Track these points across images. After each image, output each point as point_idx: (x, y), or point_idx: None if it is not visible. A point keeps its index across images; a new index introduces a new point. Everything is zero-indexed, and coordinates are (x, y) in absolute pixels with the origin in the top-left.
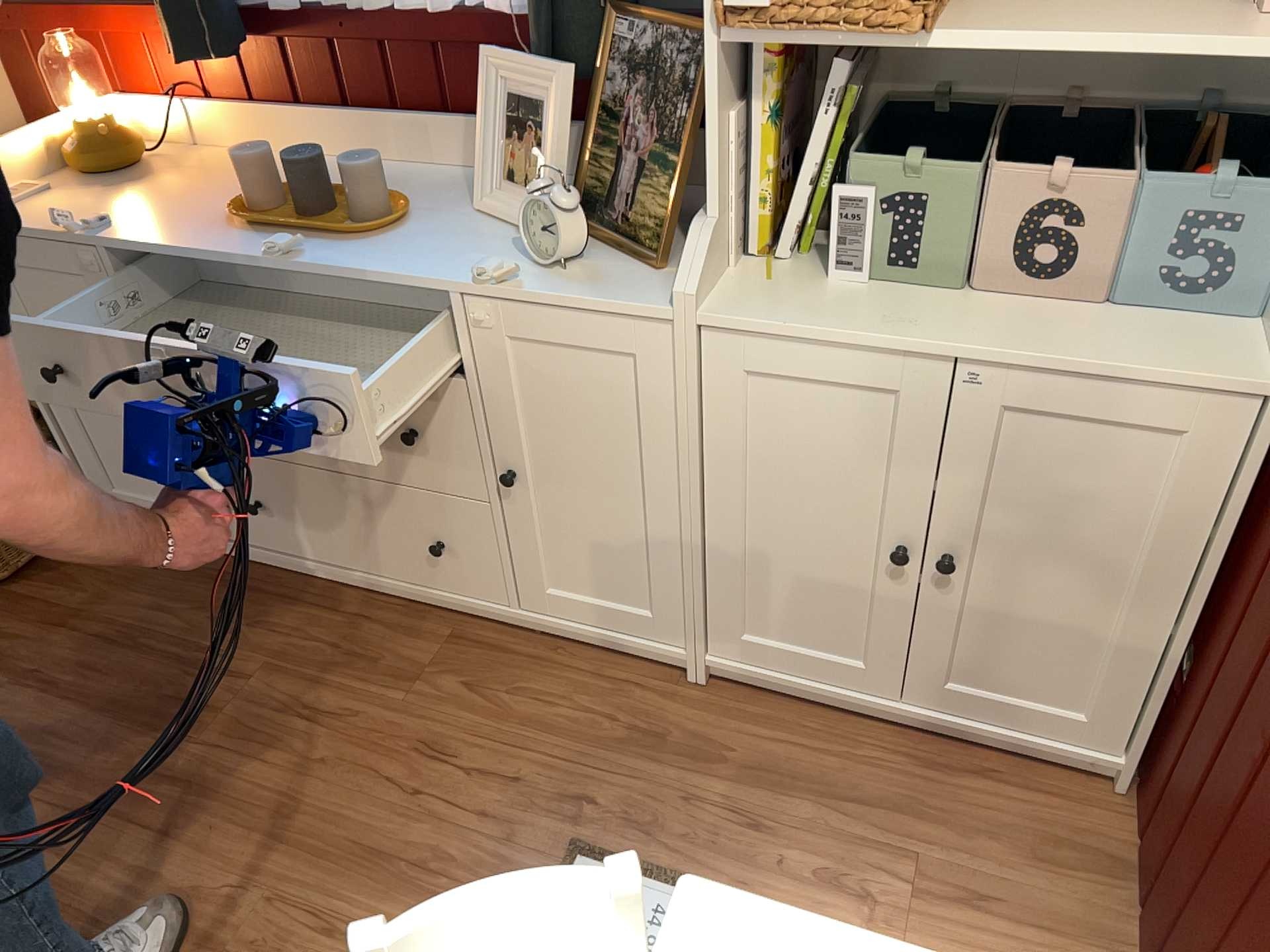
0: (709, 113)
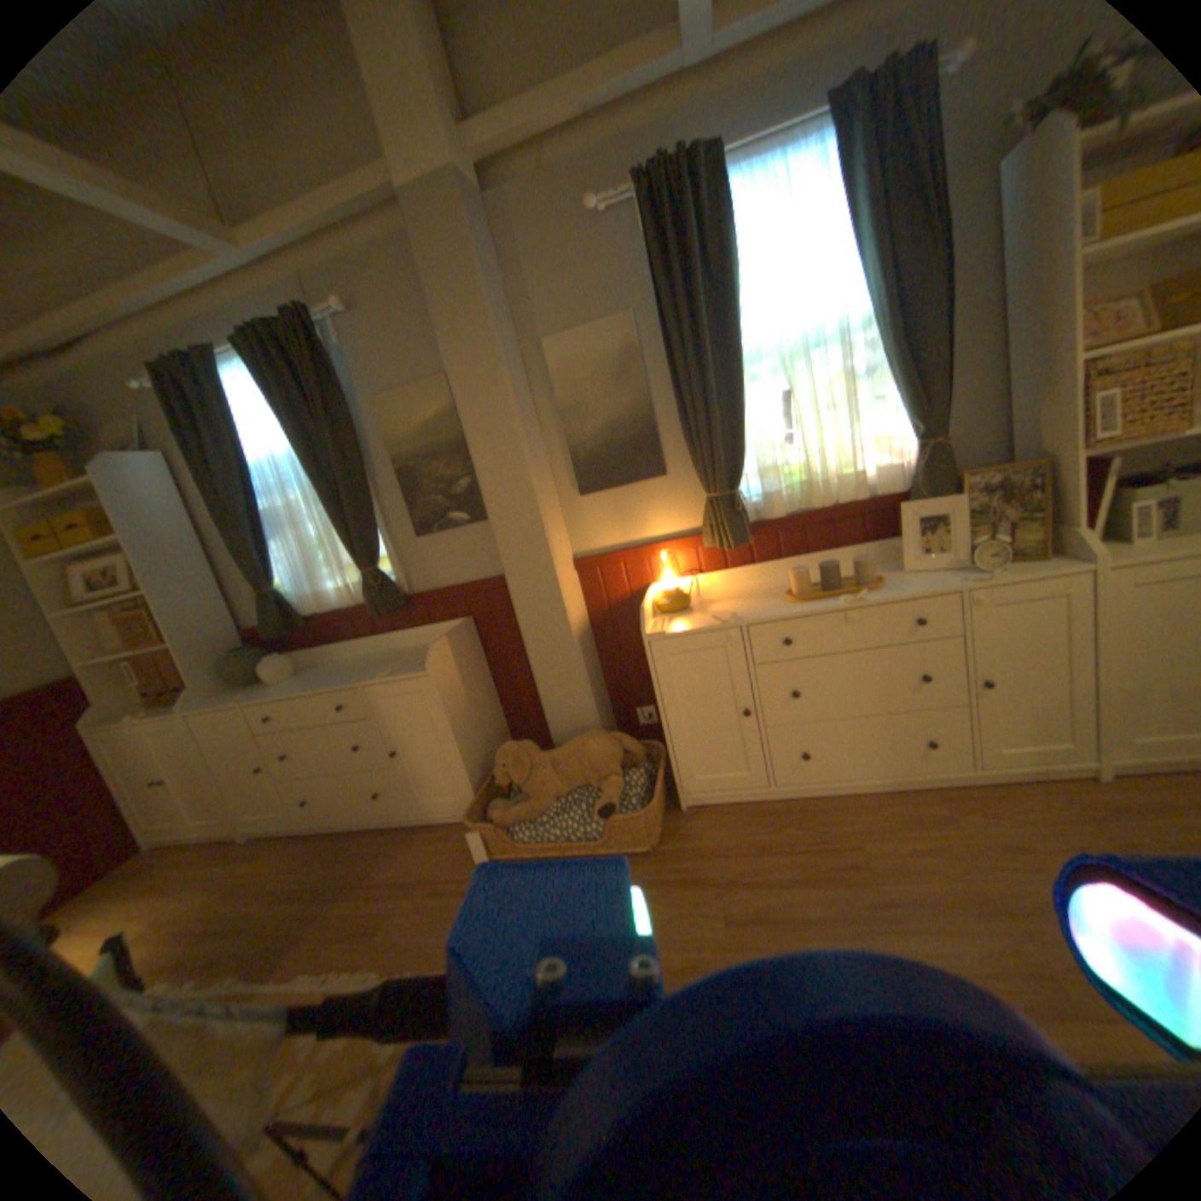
0: (1076, 480)
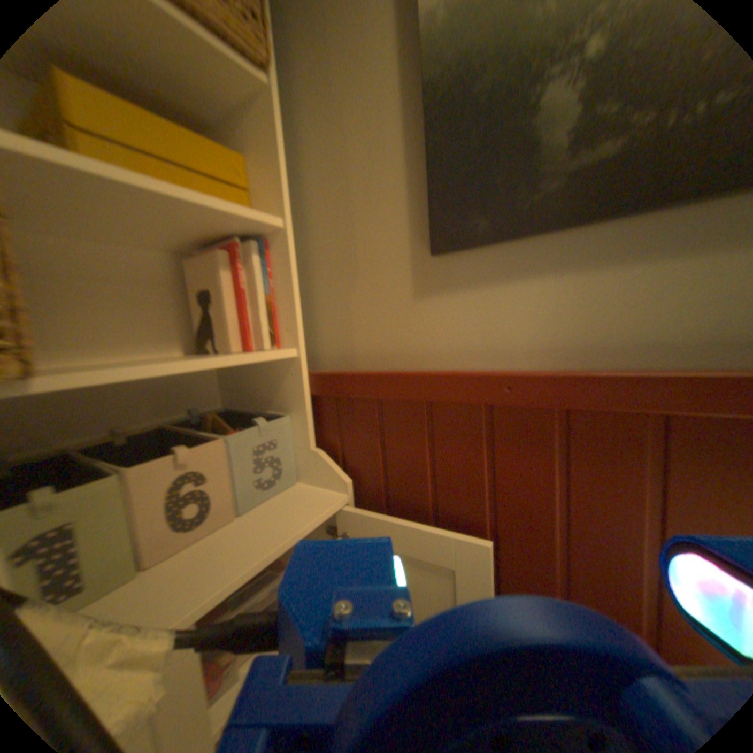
0: None
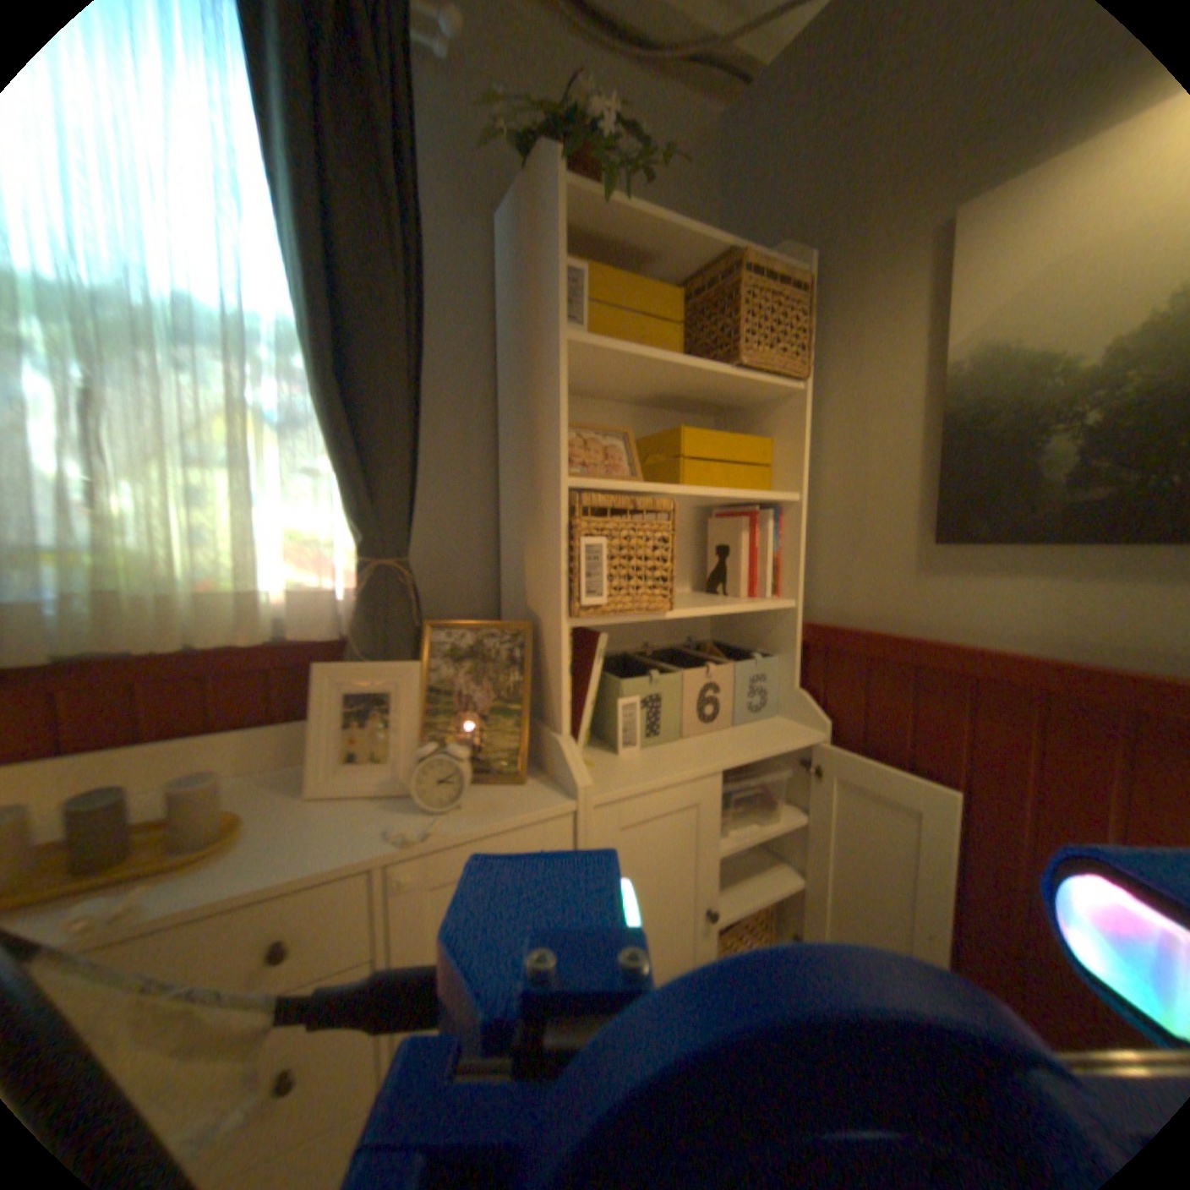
0: (561, 662)
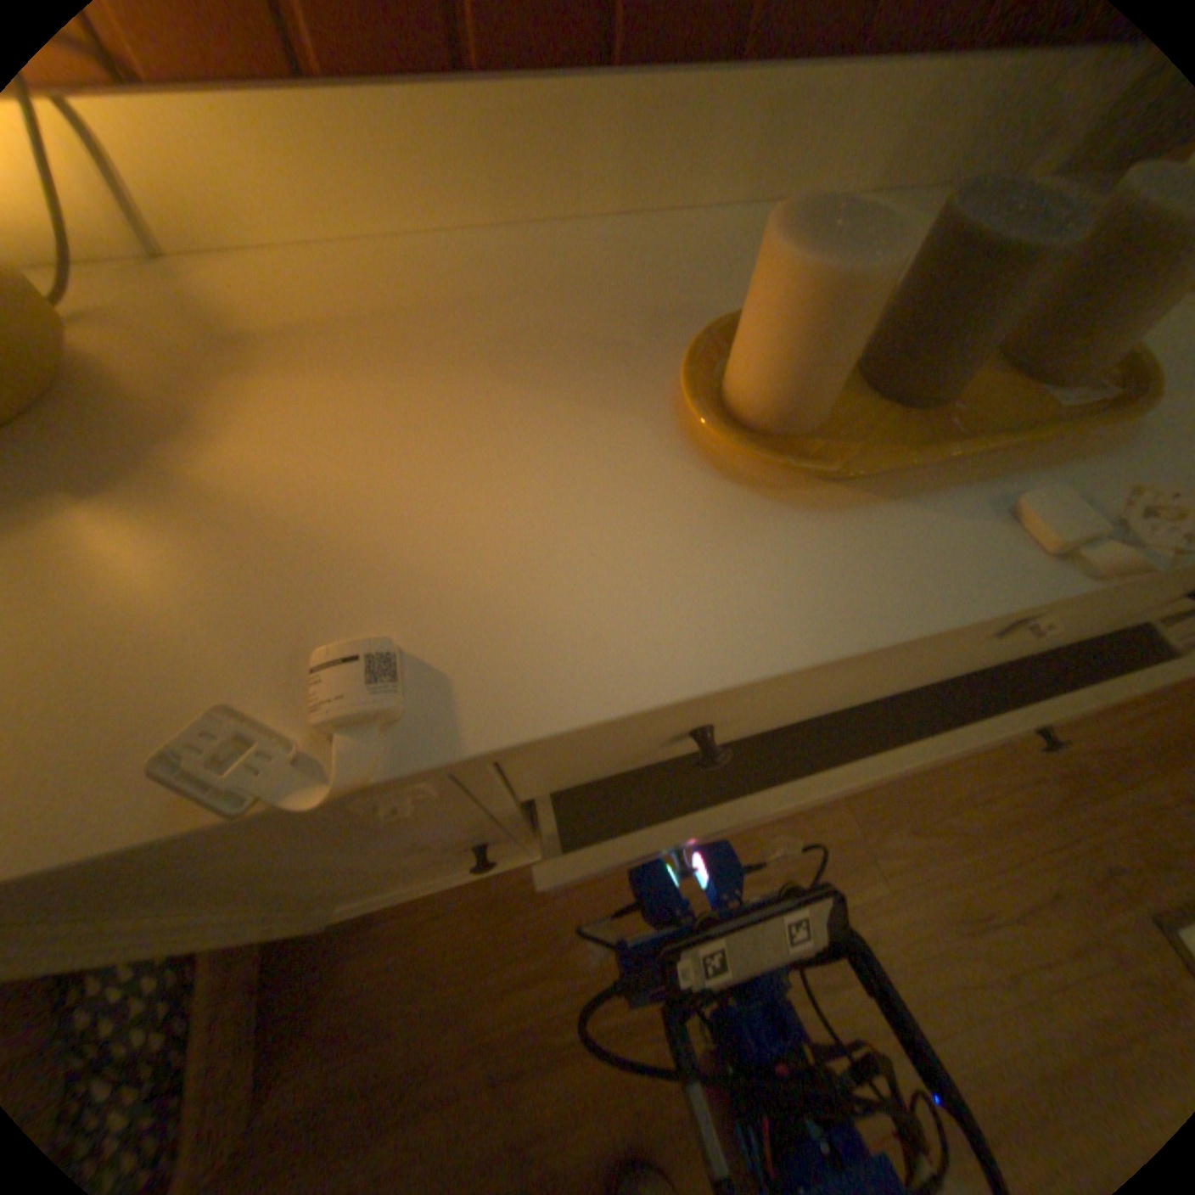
0: None
